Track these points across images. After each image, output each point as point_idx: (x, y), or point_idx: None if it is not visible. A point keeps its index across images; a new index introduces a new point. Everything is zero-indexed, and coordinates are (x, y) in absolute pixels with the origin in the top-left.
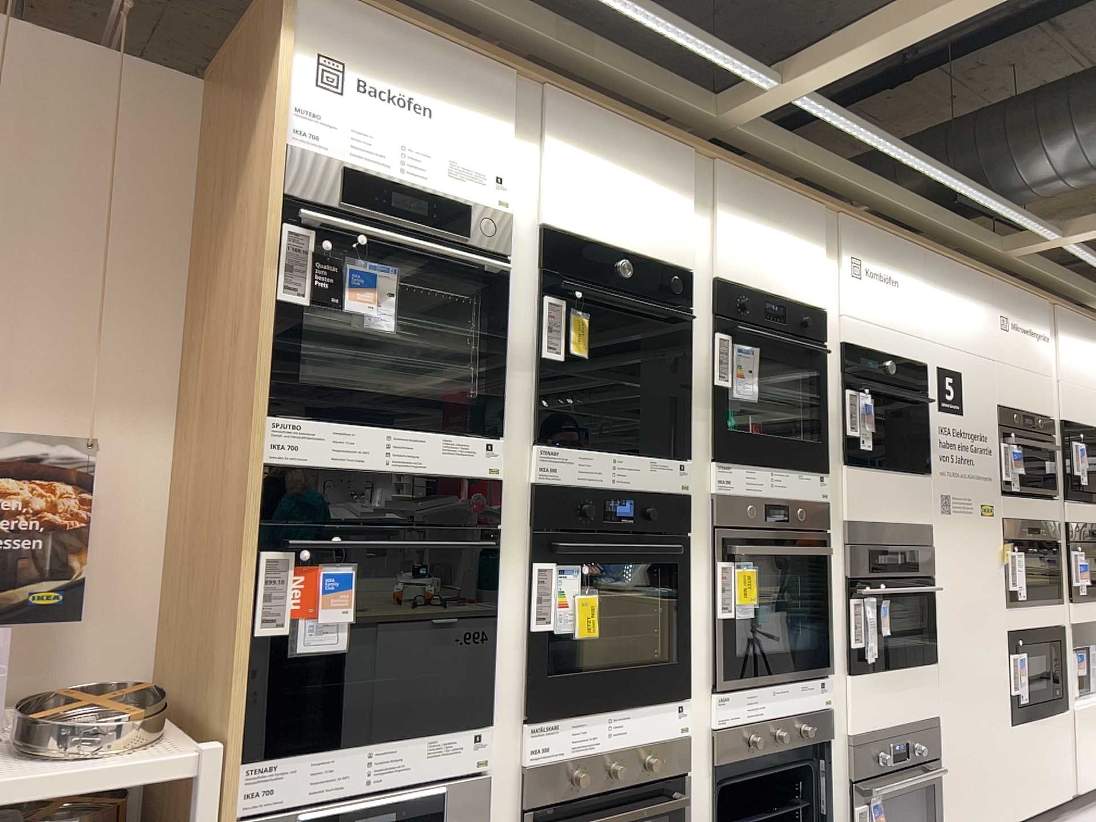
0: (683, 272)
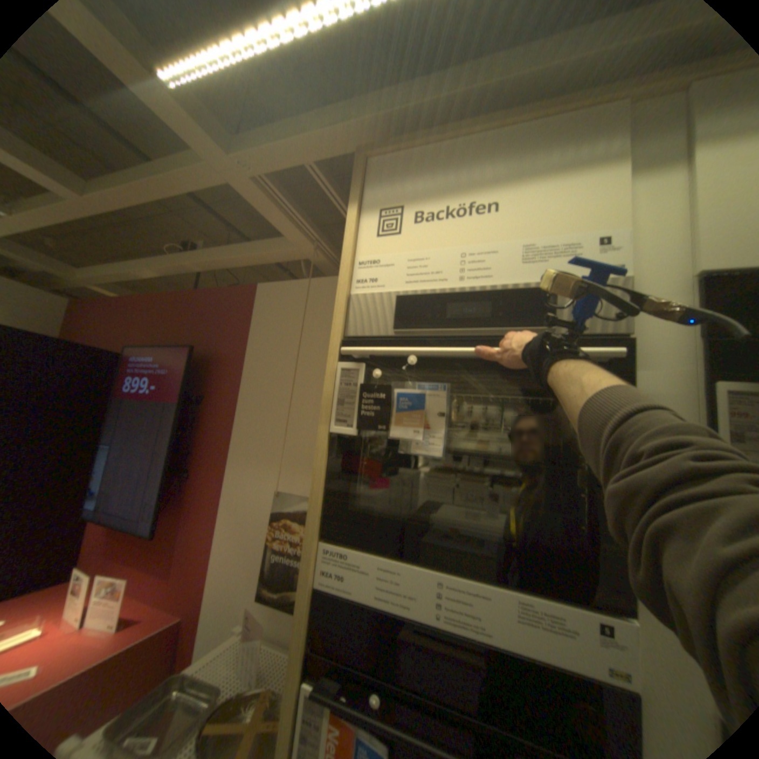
0: None
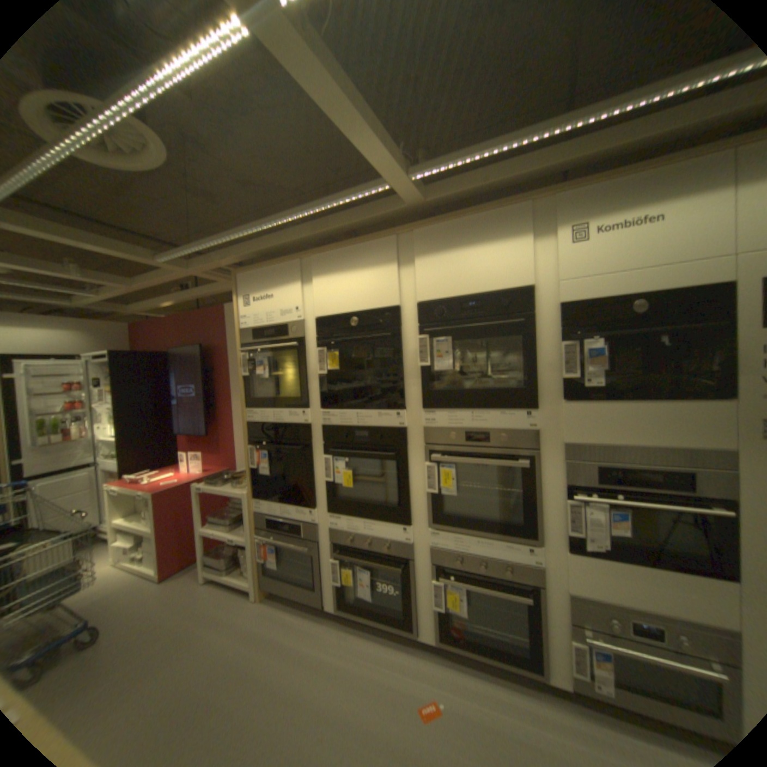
0: (396, 304)
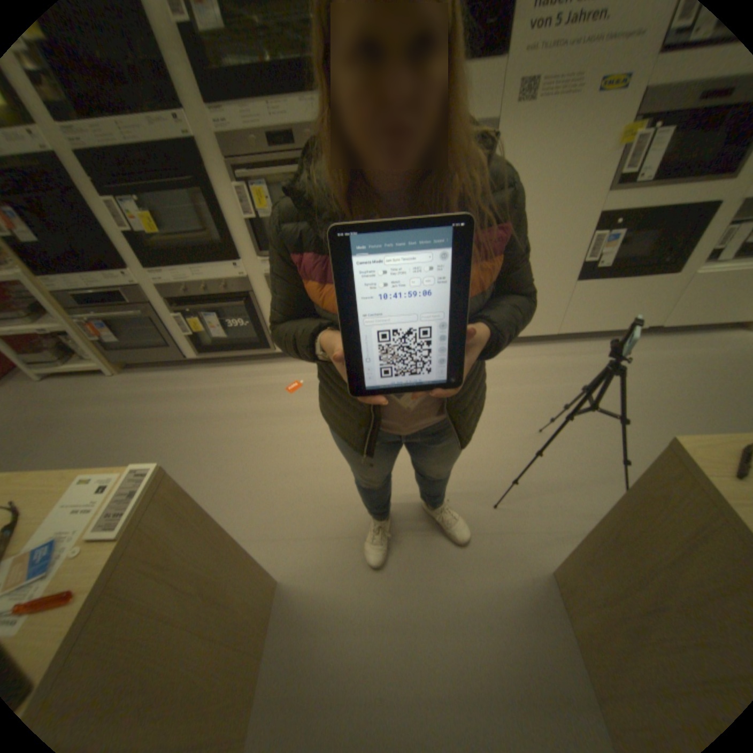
0: None
